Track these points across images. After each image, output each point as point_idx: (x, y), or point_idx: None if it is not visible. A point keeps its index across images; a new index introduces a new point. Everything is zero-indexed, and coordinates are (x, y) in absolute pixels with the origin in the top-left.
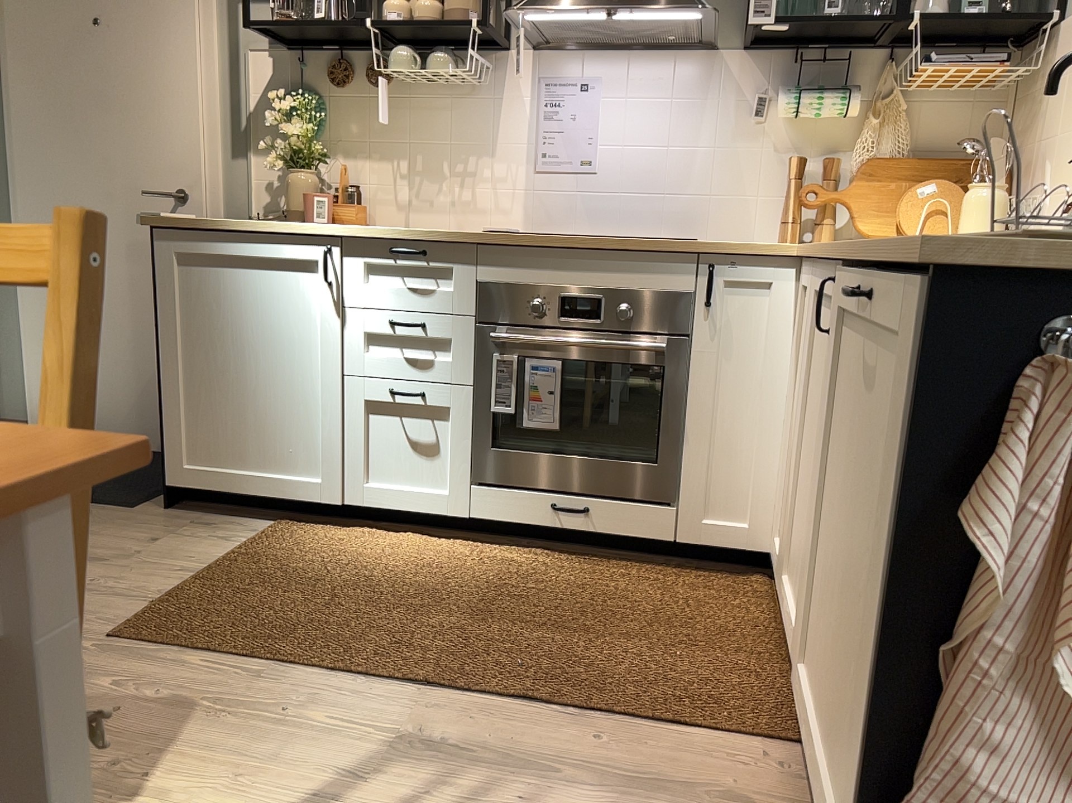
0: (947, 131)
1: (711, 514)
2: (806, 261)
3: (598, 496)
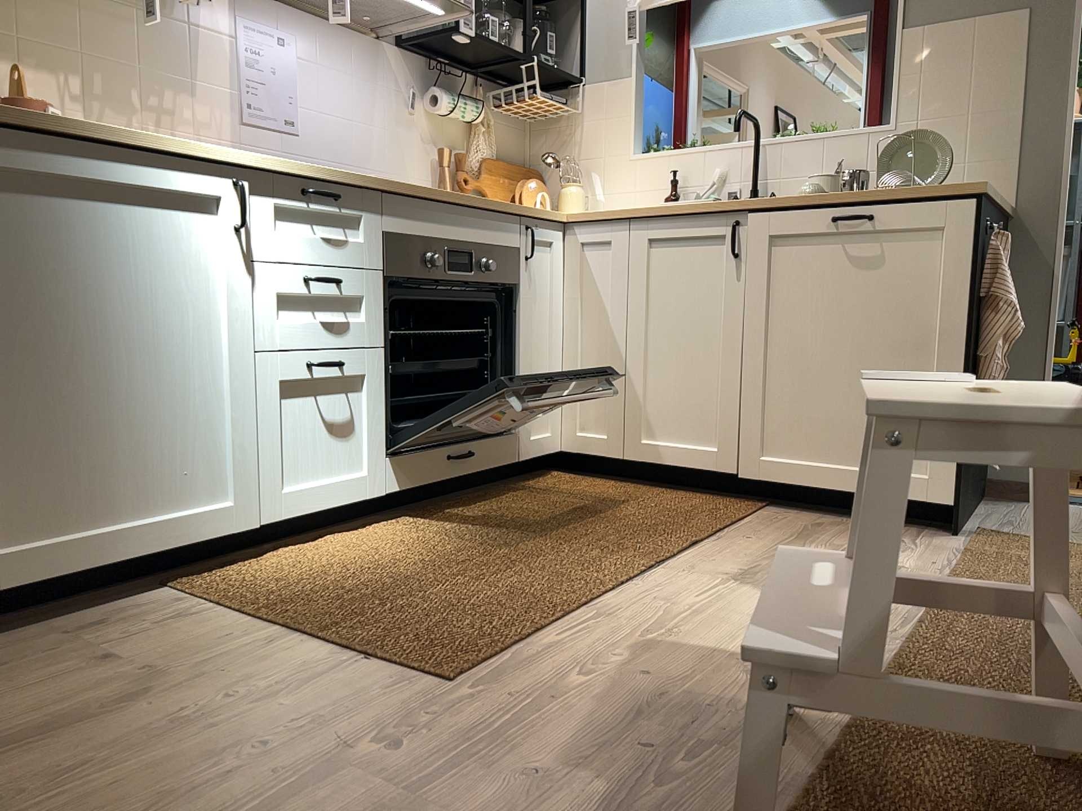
0: (505, 145)
1: (533, 428)
2: (587, 221)
3: (461, 439)
